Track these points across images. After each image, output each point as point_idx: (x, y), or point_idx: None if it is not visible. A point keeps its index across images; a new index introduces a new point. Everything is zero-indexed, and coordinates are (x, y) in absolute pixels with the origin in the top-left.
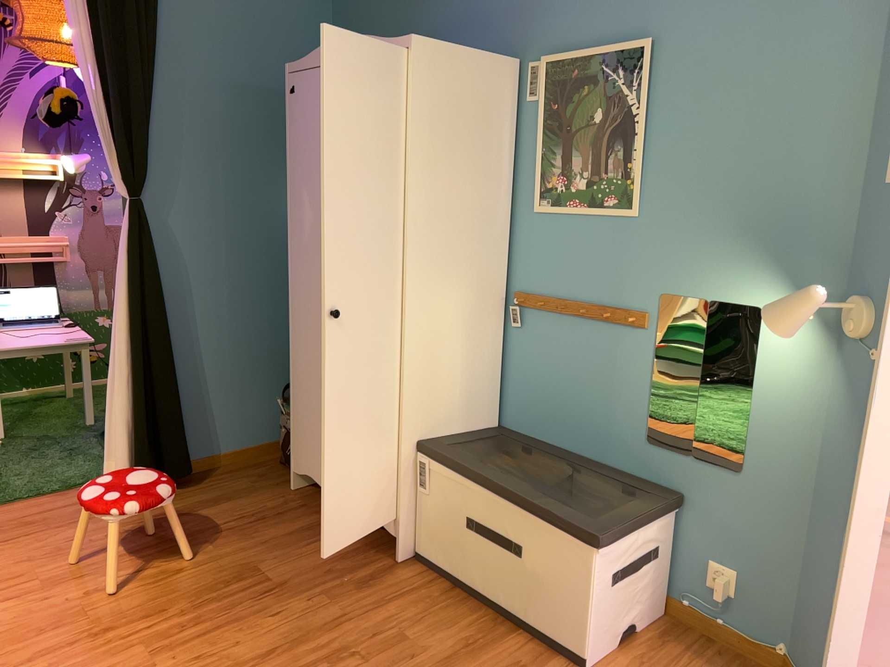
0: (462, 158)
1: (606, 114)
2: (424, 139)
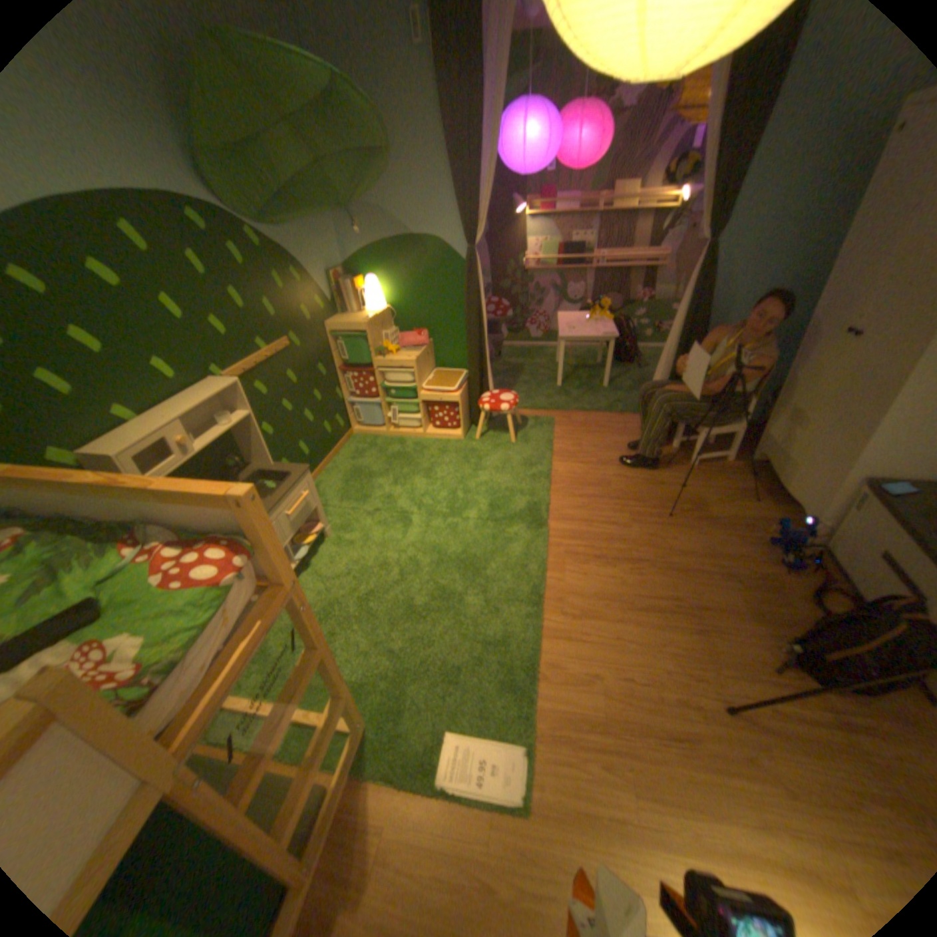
0: None
1: None
2: None
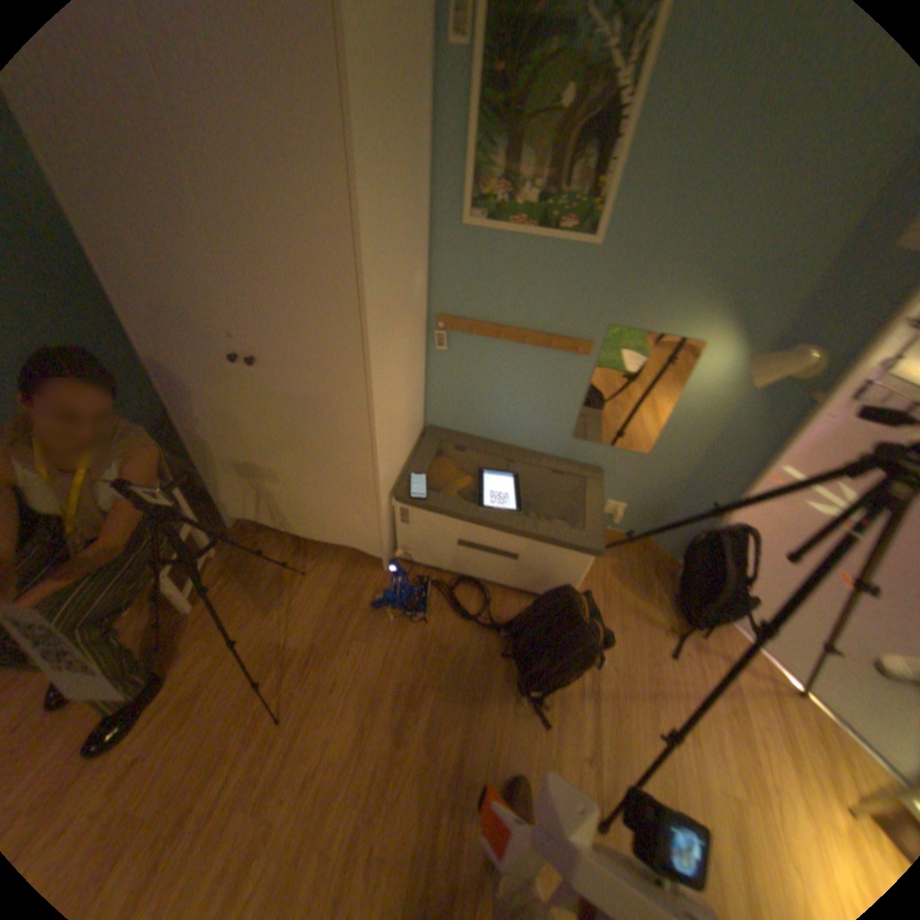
0: (400, 163)
1: (581, 97)
2: (368, 142)
